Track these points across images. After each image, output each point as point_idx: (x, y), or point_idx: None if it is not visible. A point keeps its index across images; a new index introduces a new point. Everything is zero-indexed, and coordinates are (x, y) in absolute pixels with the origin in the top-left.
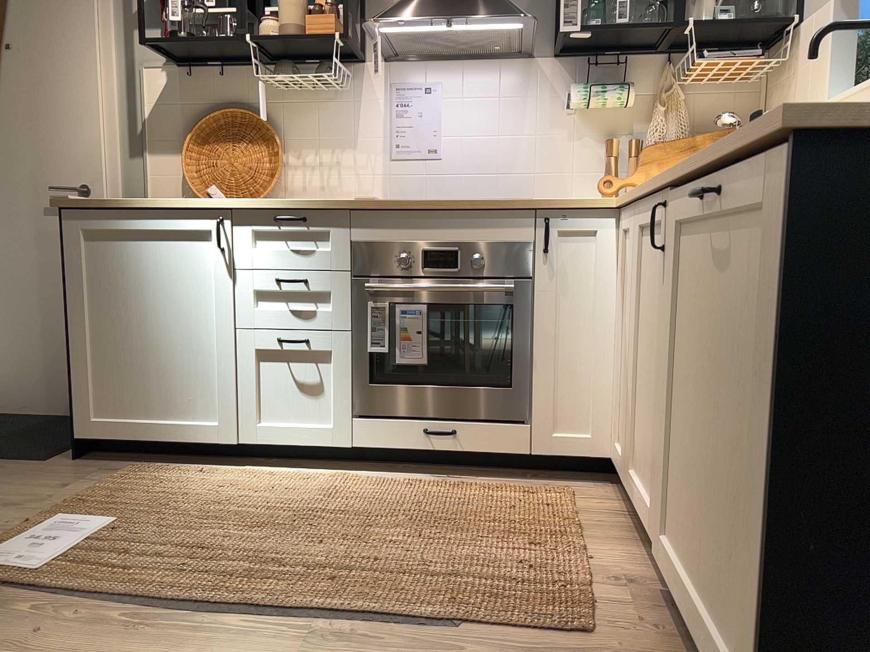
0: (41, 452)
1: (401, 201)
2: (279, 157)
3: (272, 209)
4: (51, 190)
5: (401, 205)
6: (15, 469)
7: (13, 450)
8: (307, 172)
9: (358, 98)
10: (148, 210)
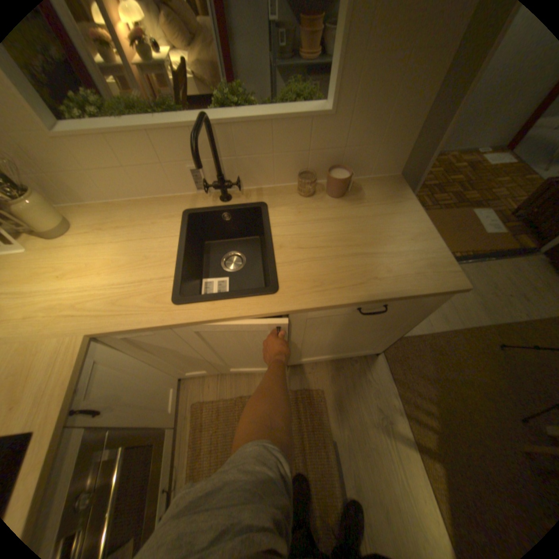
0: None
1: None
2: None
3: None
4: None
5: None
6: None
7: None
8: None
9: None
10: None
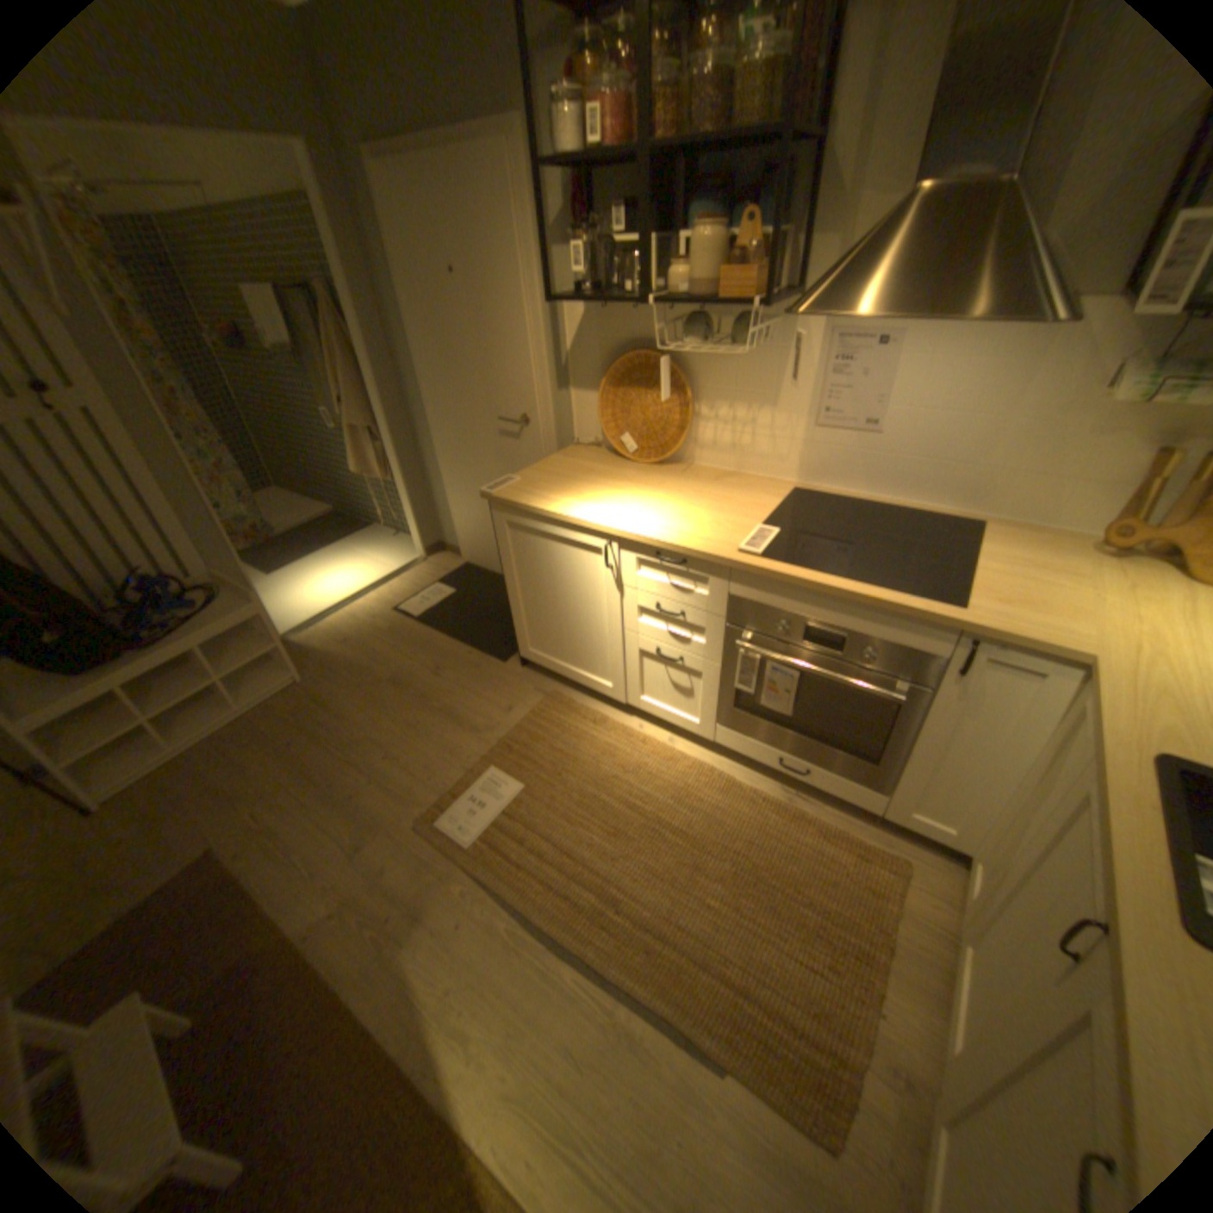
0: (505, 645)
1: (787, 574)
2: (689, 414)
3: (654, 545)
4: (500, 421)
5: (786, 579)
6: (486, 668)
7: (489, 638)
8: (720, 425)
9: (788, 342)
10: (551, 518)
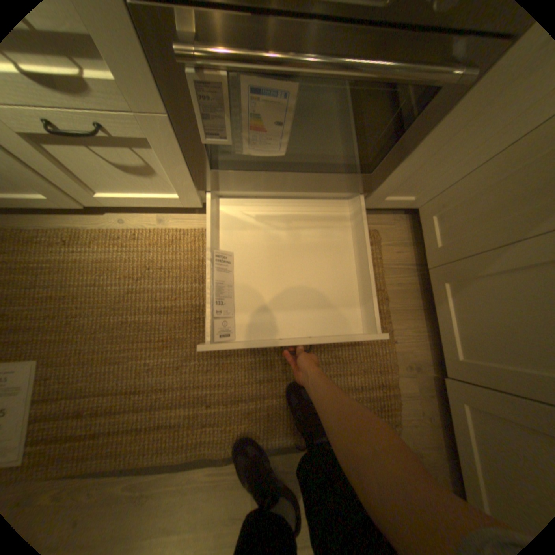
0: None
1: None
2: None
3: None
4: None
5: None
6: None
7: None
8: None
9: None
10: None
